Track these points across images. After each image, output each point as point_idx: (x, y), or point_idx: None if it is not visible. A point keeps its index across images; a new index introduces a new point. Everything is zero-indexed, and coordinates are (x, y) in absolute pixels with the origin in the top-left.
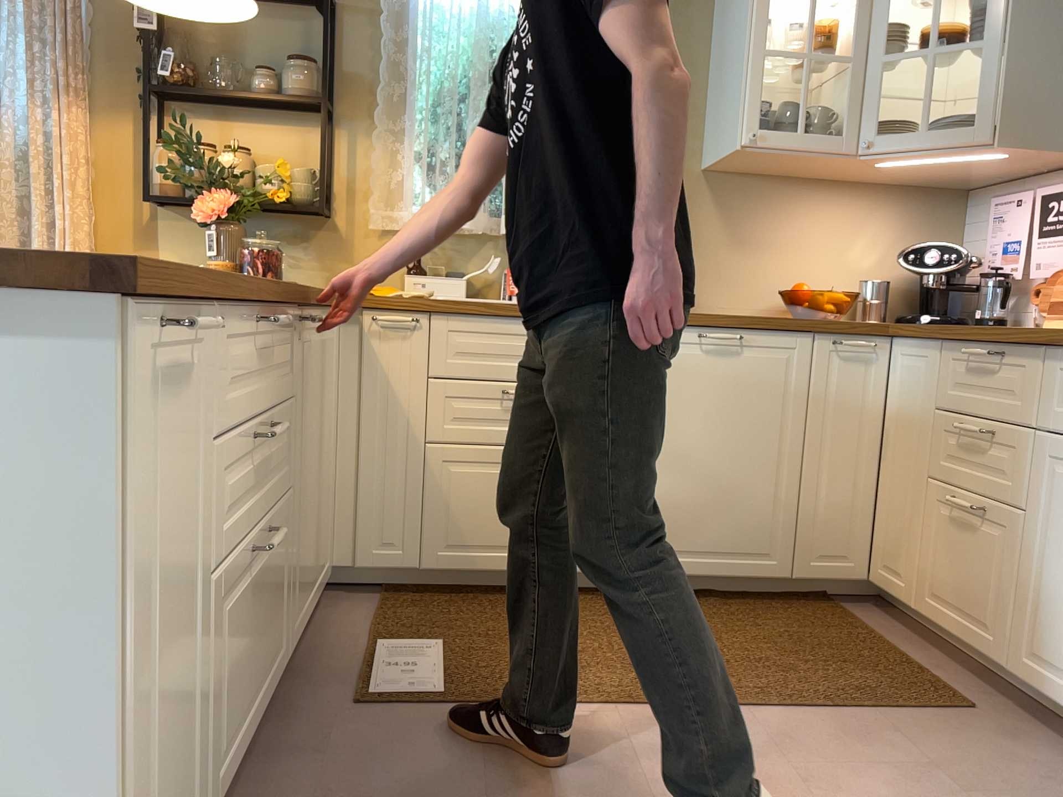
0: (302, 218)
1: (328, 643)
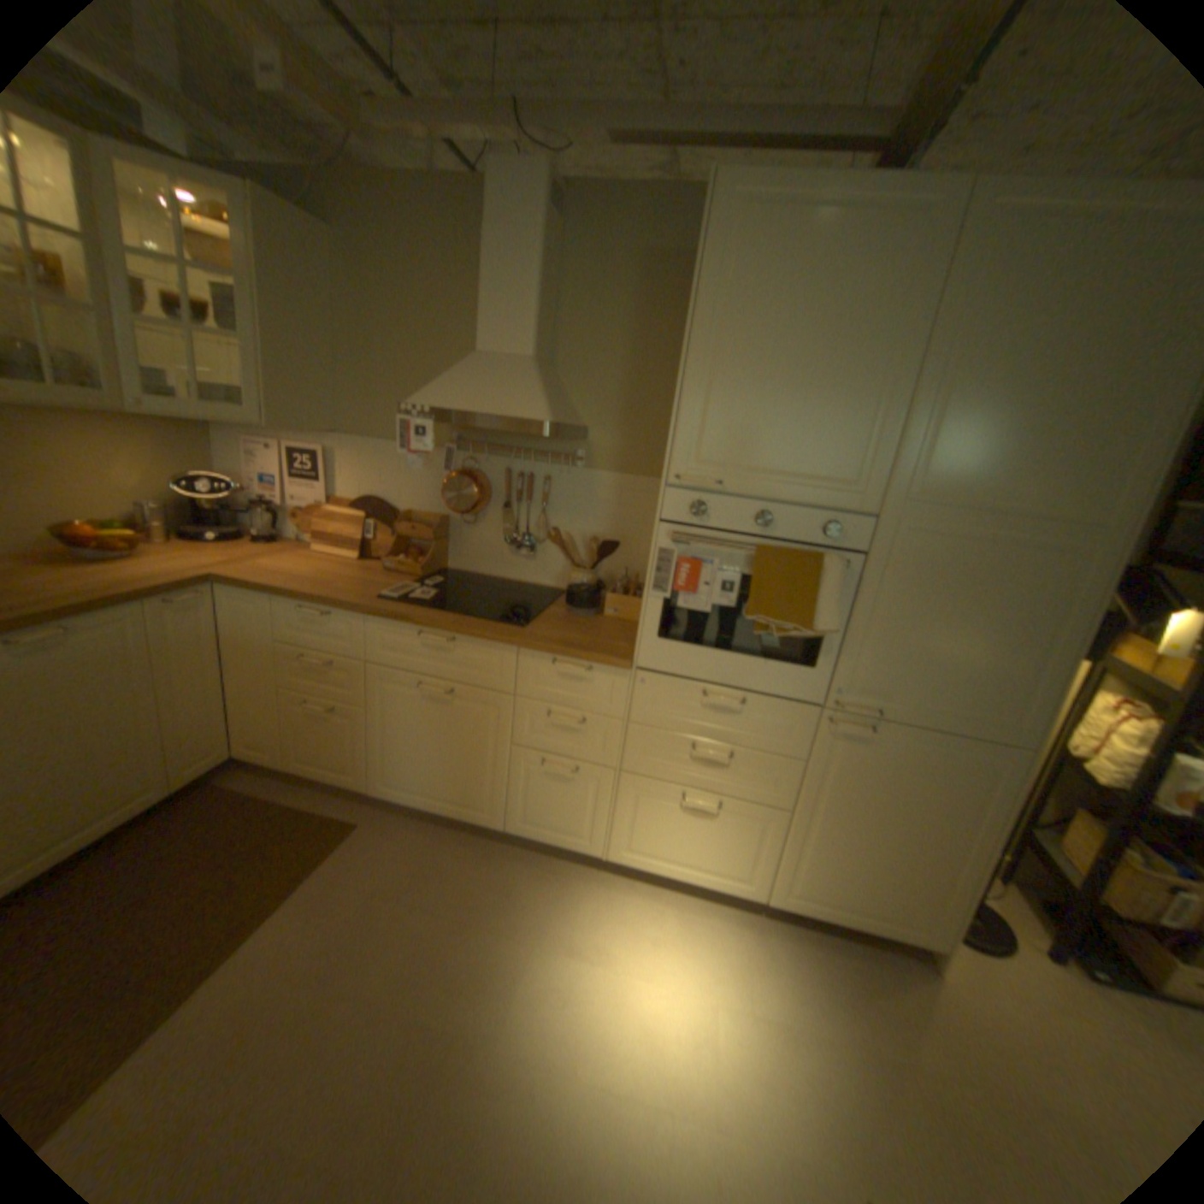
0: None
1: None
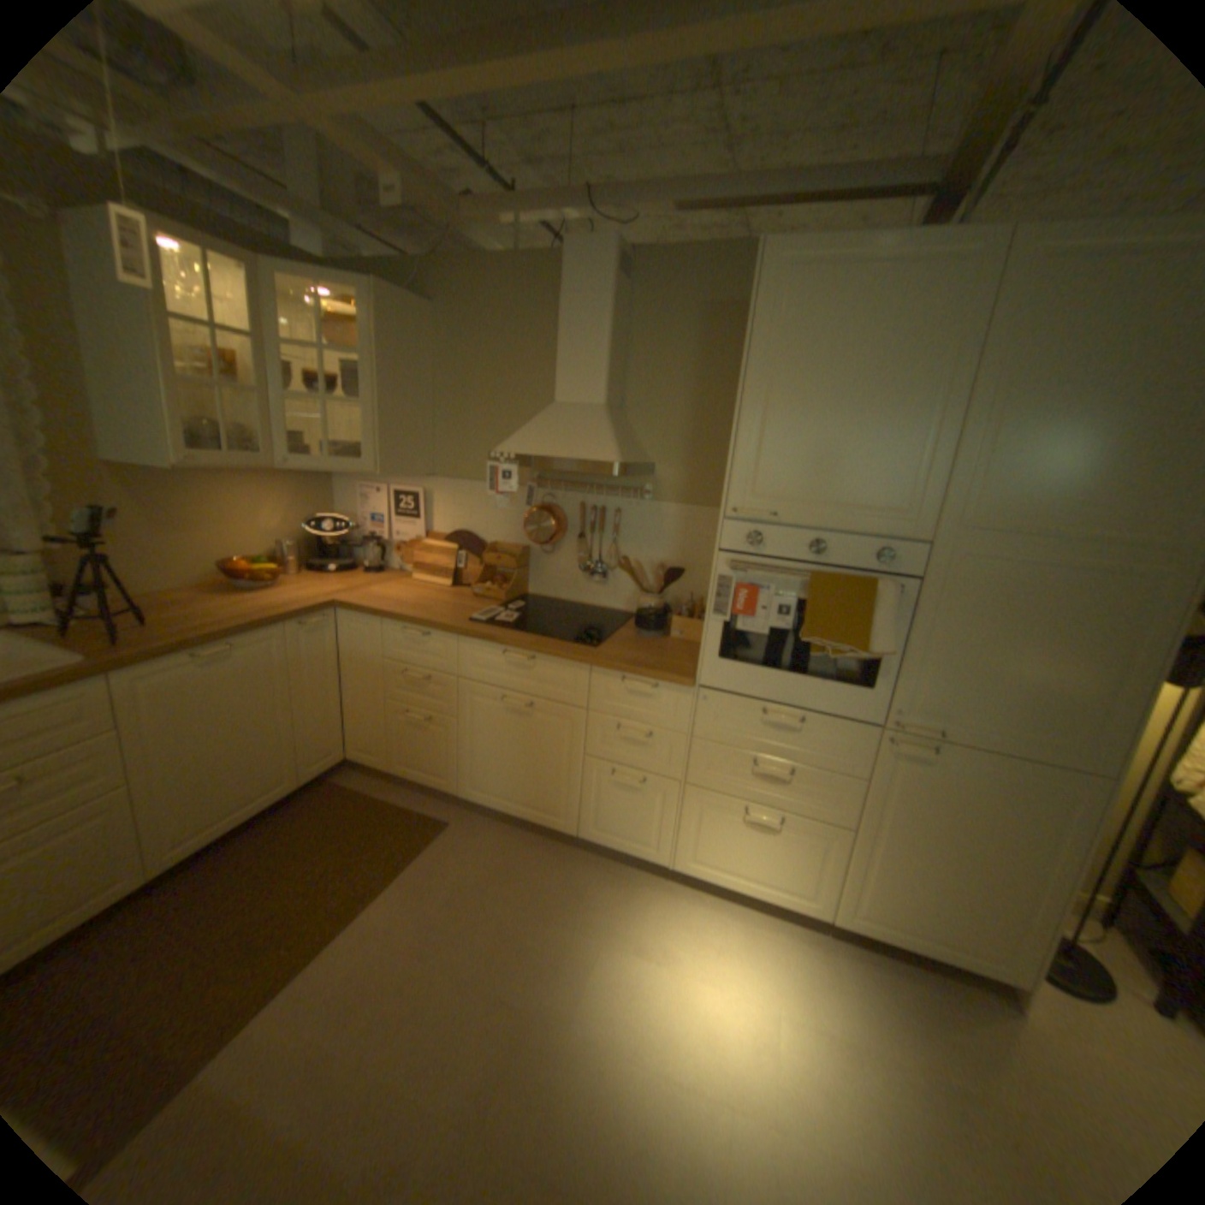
0: None
1: None
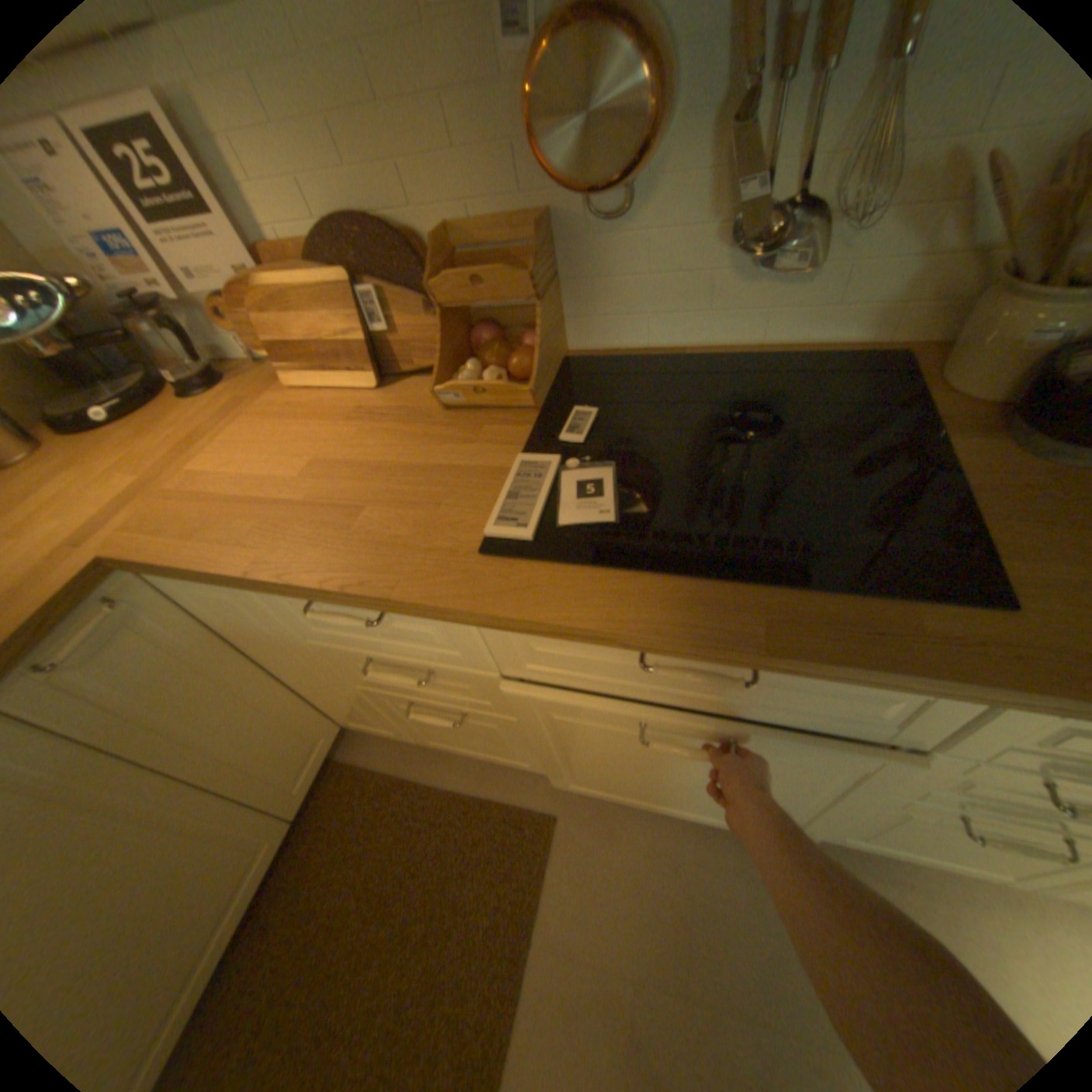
0: None
1: None
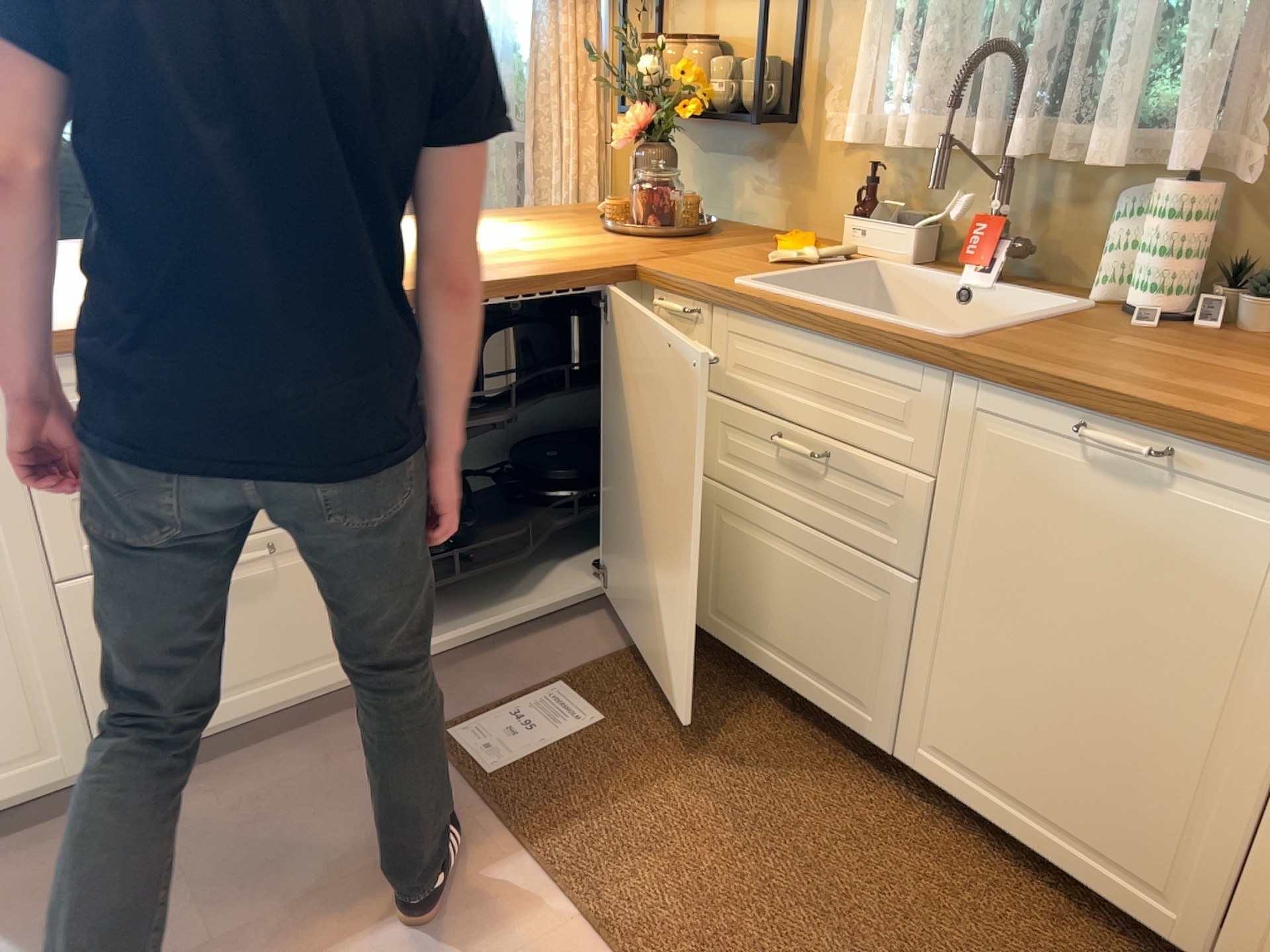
0: (766, 126)
1: (533, 658)
